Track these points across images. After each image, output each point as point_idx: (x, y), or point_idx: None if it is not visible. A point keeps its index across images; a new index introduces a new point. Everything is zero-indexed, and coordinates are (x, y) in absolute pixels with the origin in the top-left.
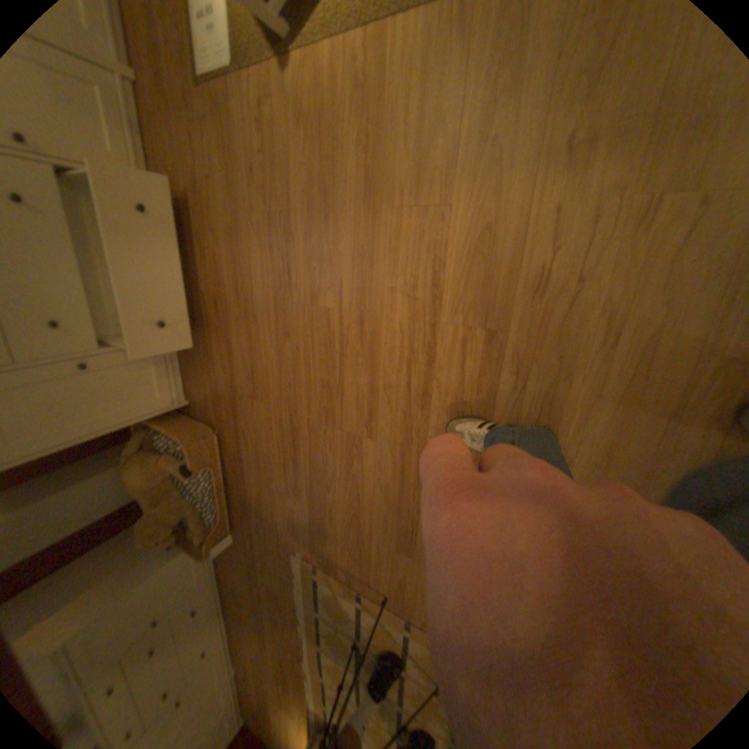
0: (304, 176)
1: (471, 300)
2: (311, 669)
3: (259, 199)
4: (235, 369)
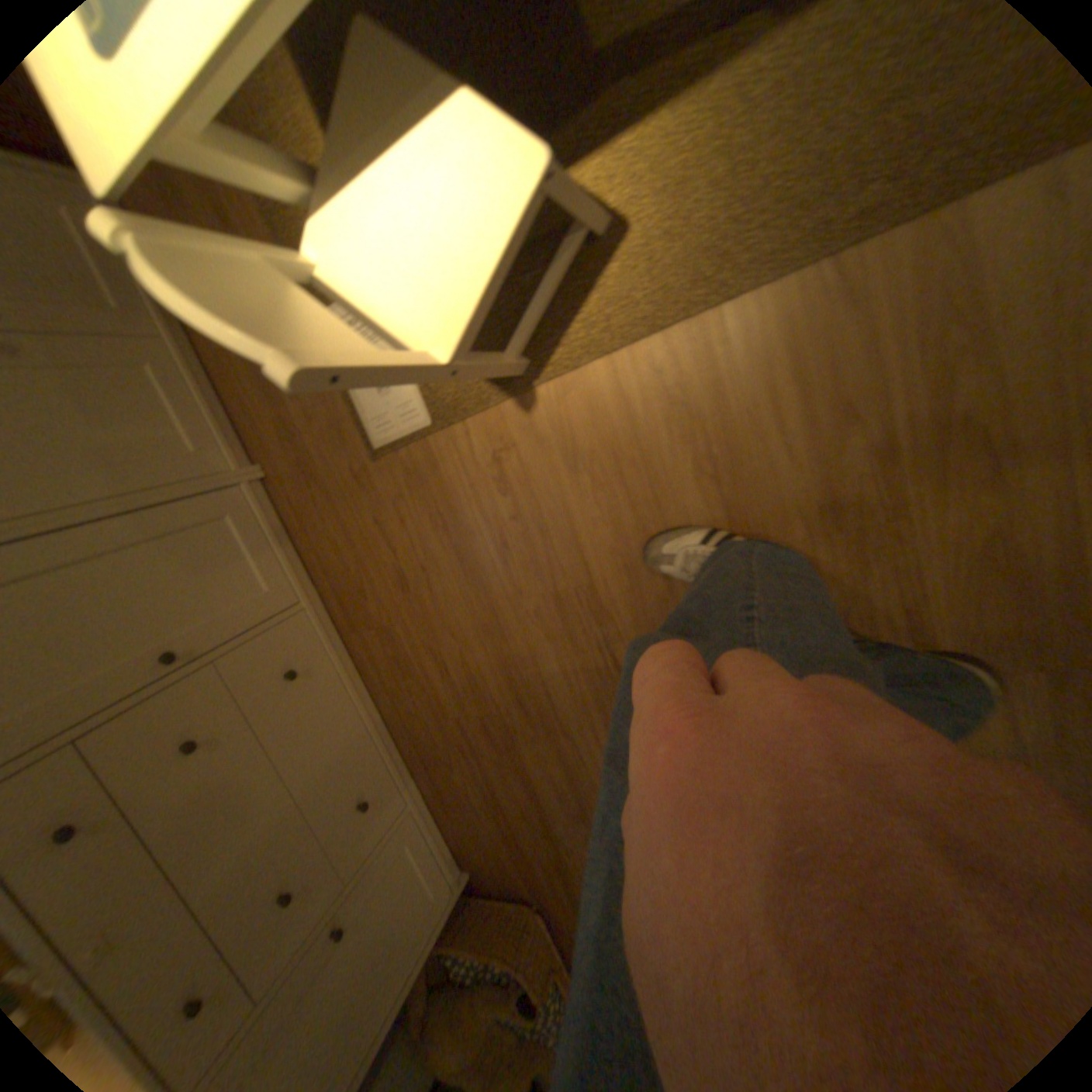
0: (610, 530)
1: (998, 633)
2: None
3: (535, 576)
4: (550, 810)
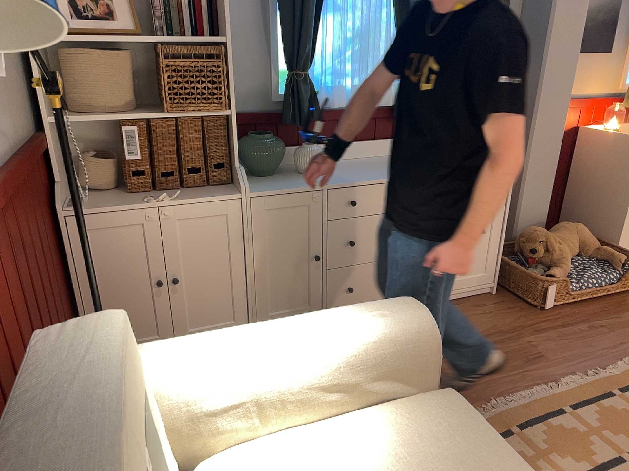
0: None
1: None
2: (521, 419)
3: None
4: None
